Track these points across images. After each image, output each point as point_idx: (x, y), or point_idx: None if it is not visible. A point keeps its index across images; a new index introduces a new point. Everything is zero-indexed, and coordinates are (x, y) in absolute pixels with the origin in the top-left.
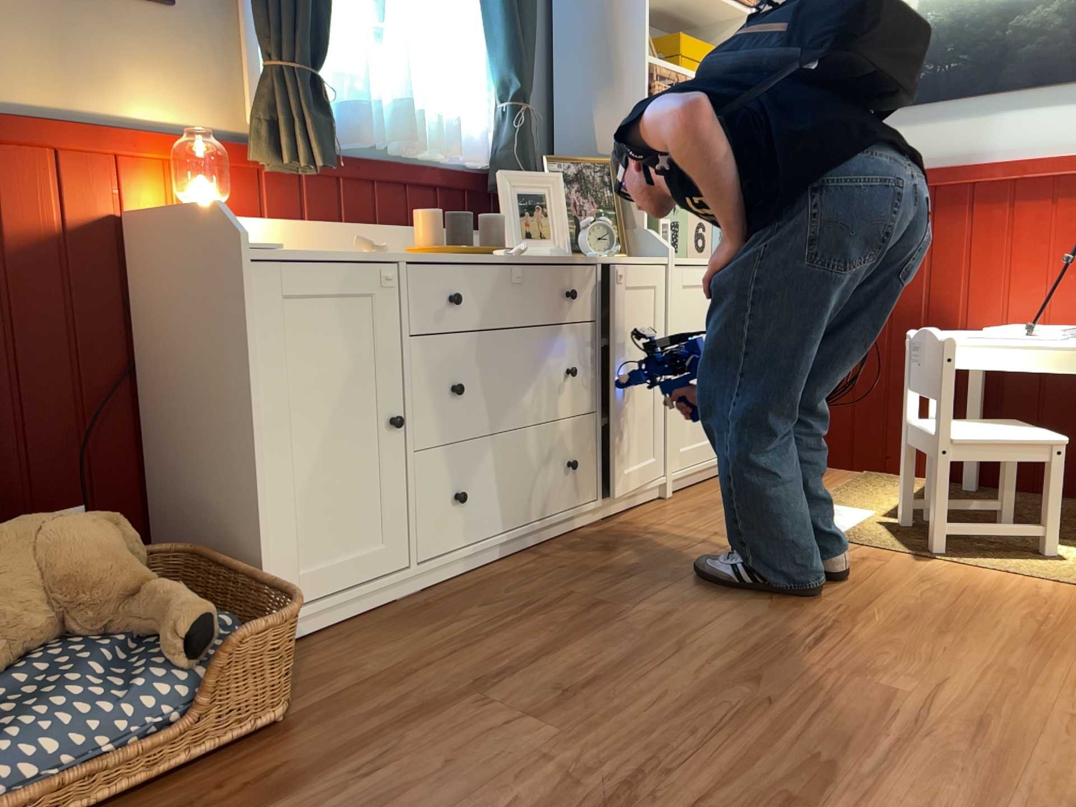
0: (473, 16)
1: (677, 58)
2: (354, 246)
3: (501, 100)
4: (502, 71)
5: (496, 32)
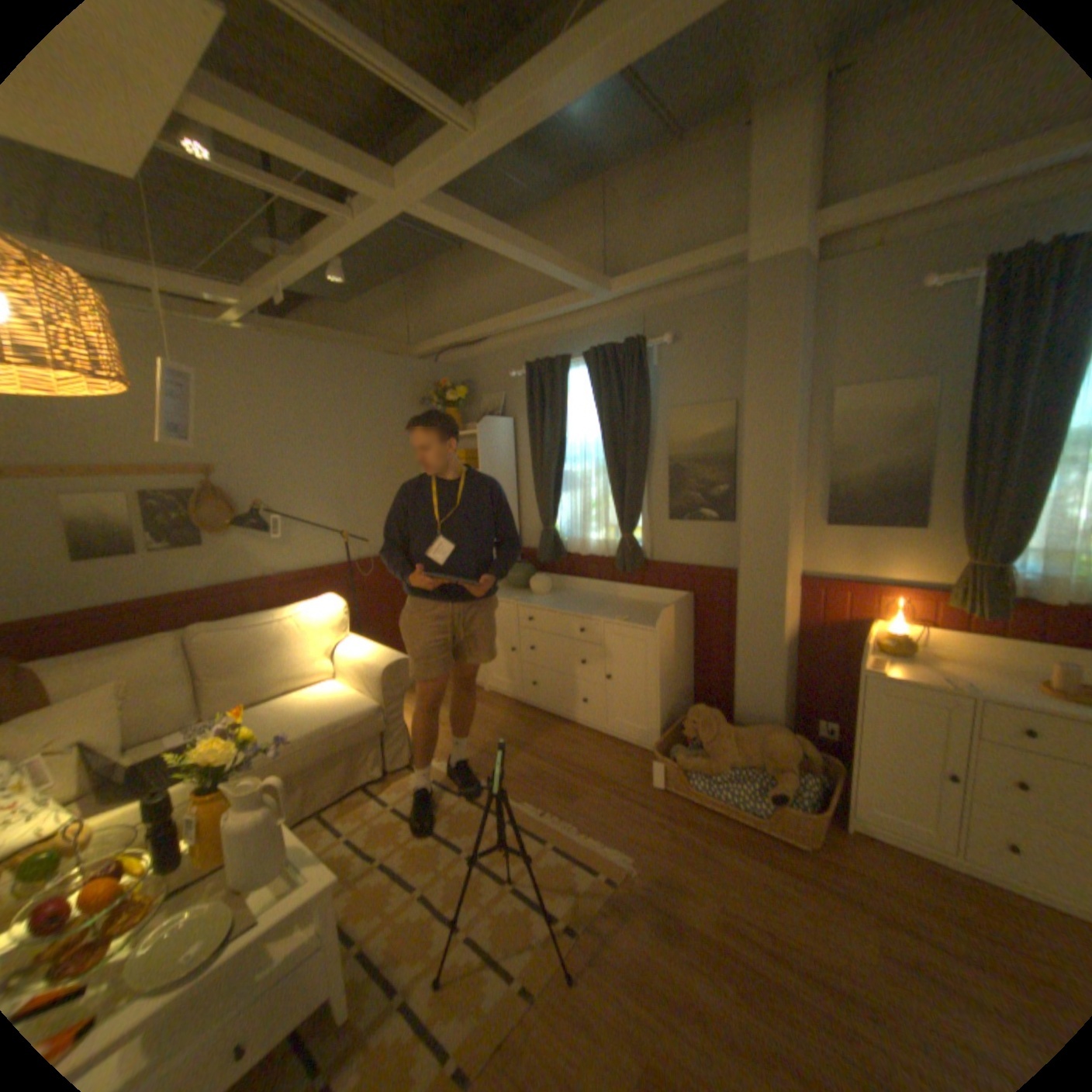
0: None
1: None
2: (948, 681)
3: None
4: None
5: None
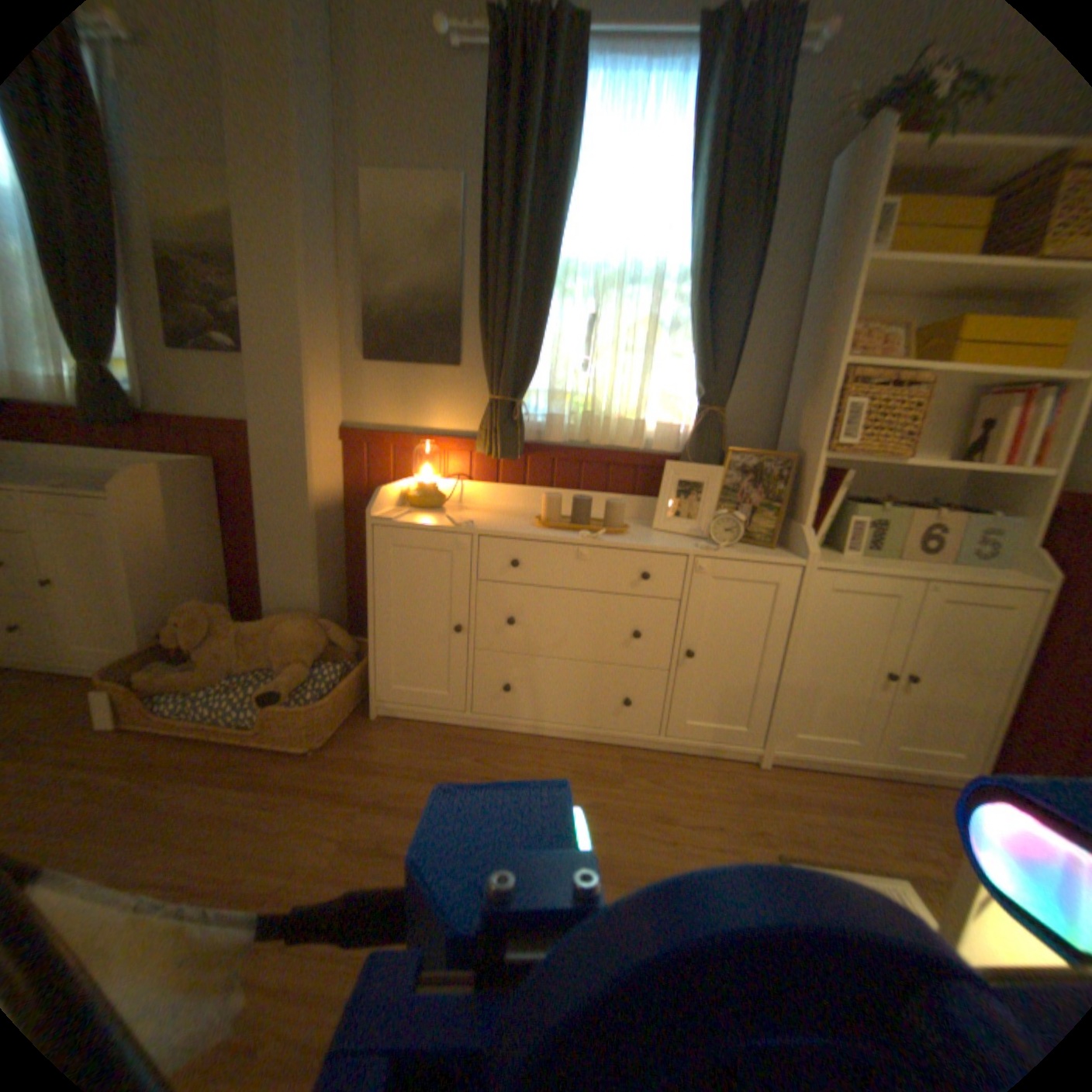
0: (684, 336)
1: (955, 343)
2: (453, 520)
3: (697, 402)
4: (697, 380)
5: (695, 349)
